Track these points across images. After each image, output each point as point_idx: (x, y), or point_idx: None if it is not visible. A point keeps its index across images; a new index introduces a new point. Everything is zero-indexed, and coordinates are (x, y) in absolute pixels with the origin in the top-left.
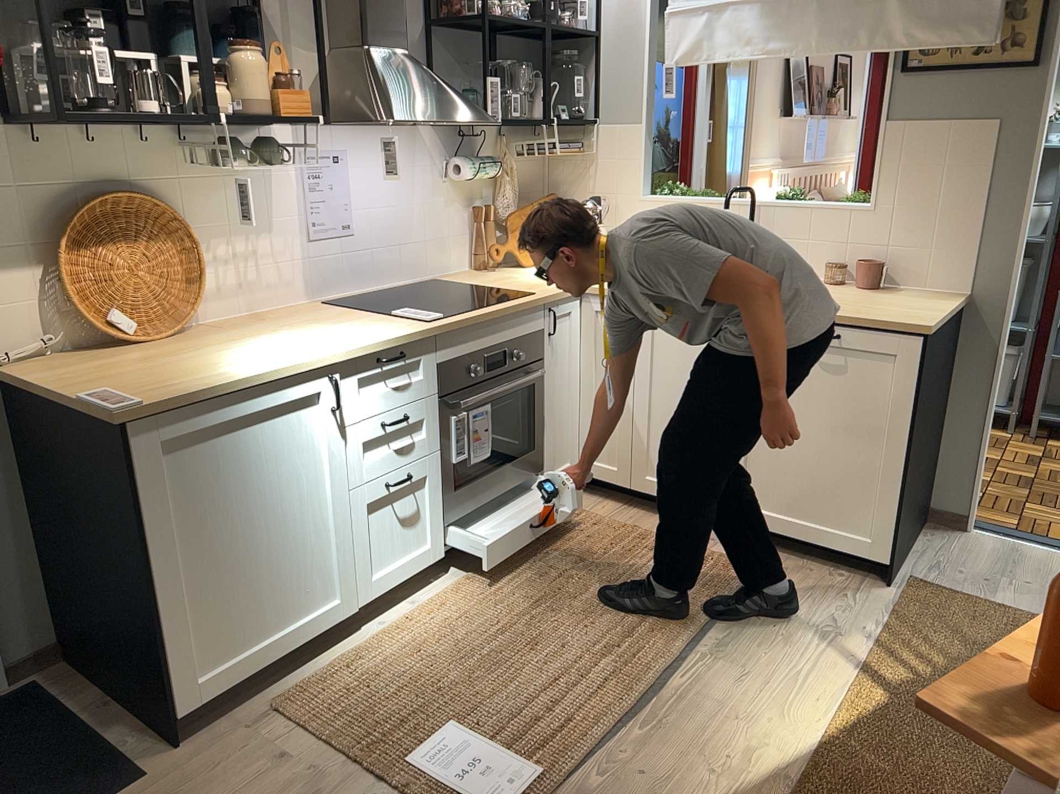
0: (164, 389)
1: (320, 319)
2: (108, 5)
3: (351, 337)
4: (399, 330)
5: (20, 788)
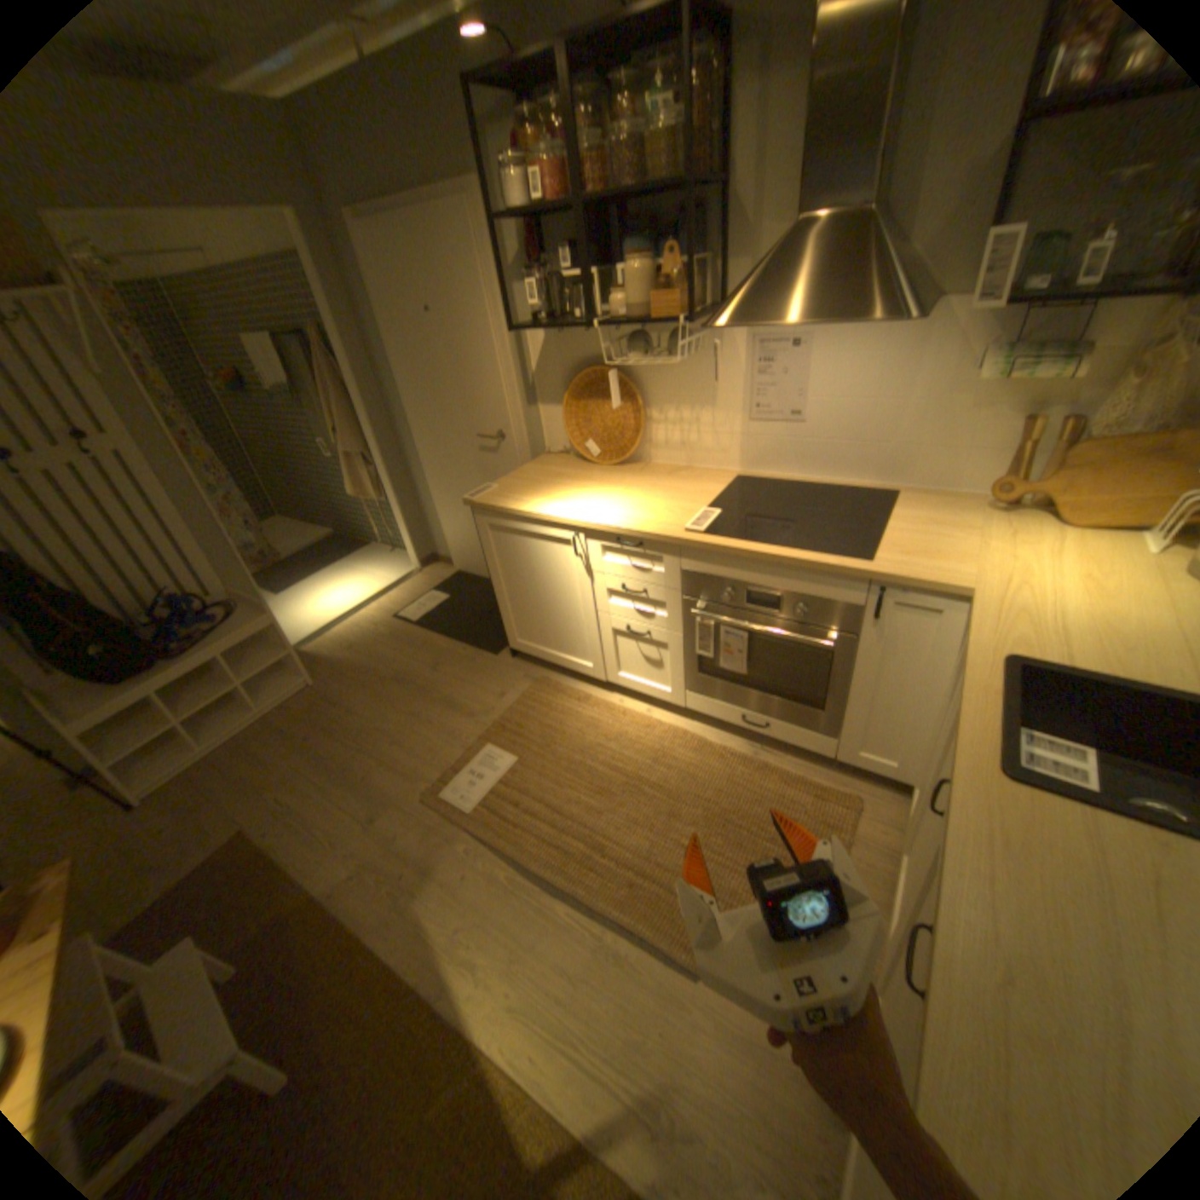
0: (500, 498)
1: (682, 490)
2: (604, 225)
3: (623, 514)
4: (649, 526)
5: (493, 625)
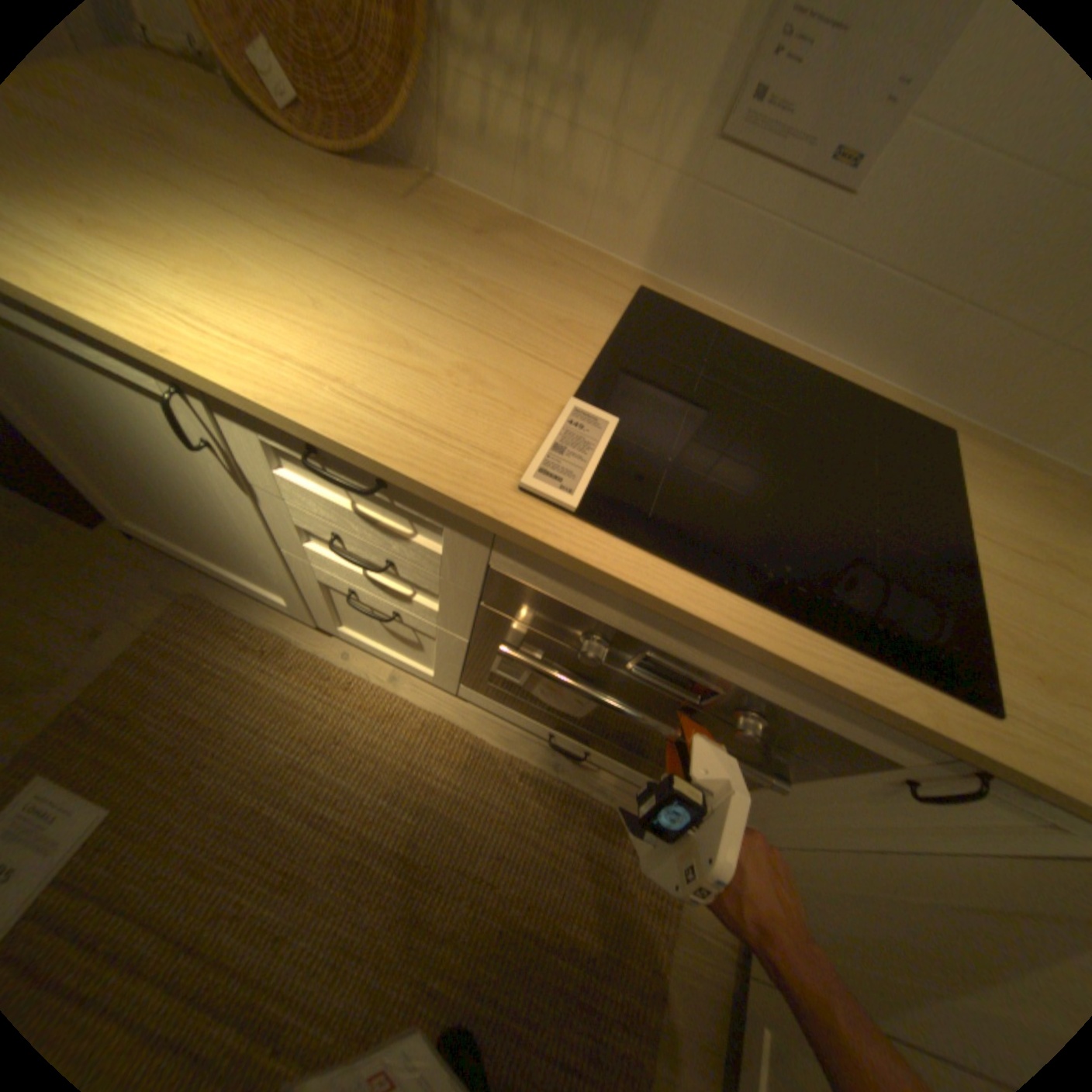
0: None
1: (515, 298)
2: None
3: (336, 362)
4: (414, 440)
5: None
